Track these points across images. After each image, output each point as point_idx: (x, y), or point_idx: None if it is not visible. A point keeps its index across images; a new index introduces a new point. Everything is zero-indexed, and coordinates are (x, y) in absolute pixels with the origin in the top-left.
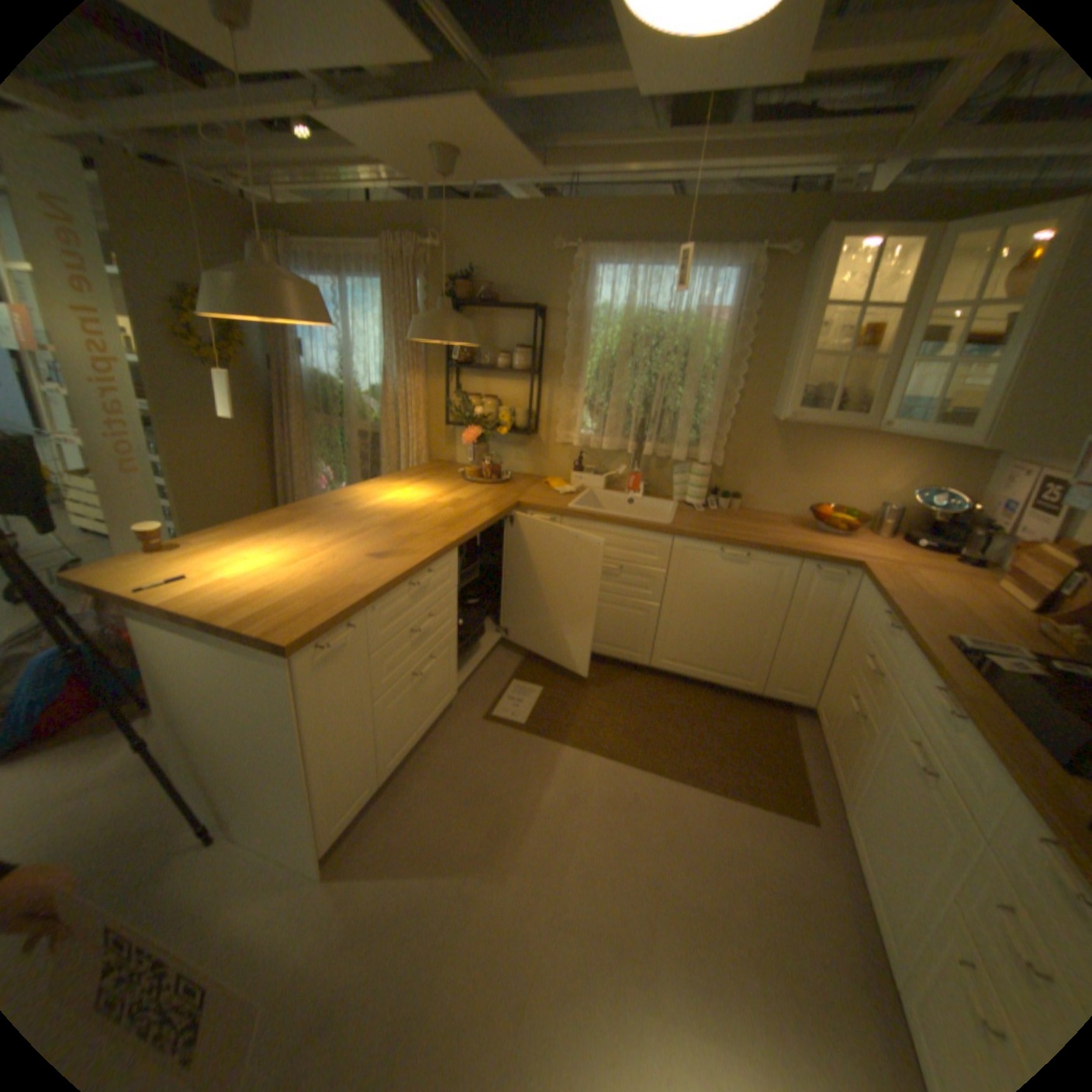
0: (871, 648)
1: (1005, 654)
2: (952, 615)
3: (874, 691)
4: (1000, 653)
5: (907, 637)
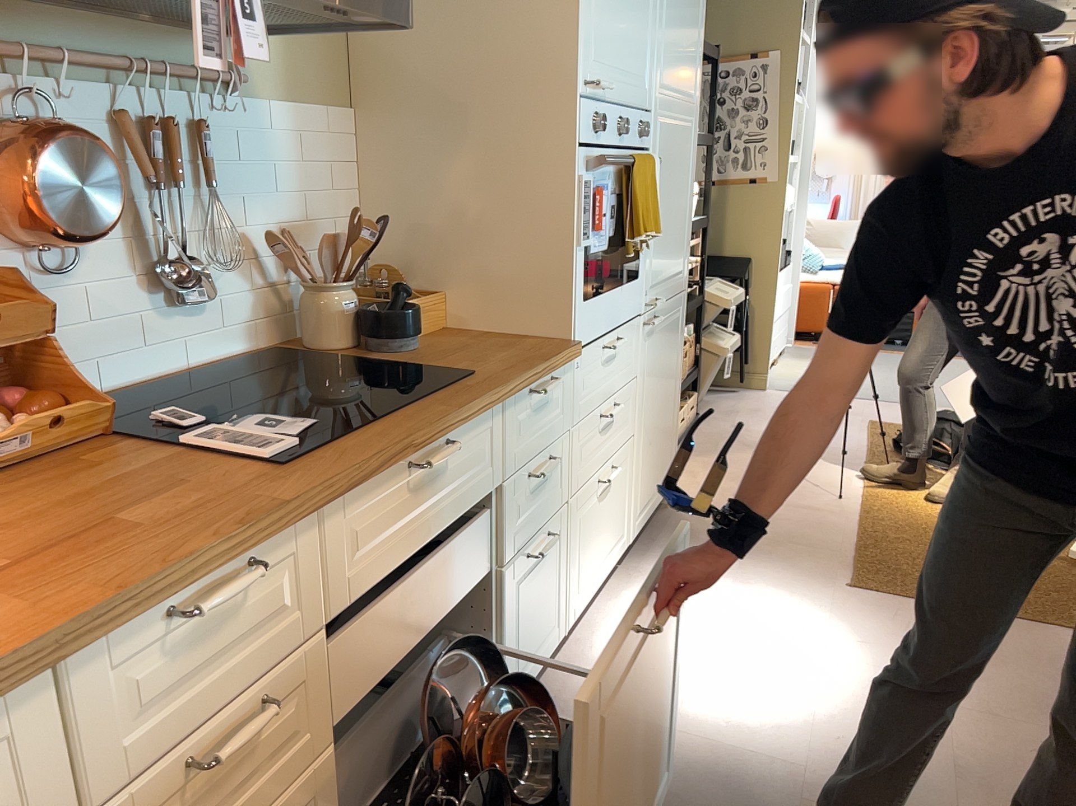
0: (138, 794)
1: (247, 432)
2: (103, 515)
3: (247, 775)
4: (253, 433)
5: (271, 551)
